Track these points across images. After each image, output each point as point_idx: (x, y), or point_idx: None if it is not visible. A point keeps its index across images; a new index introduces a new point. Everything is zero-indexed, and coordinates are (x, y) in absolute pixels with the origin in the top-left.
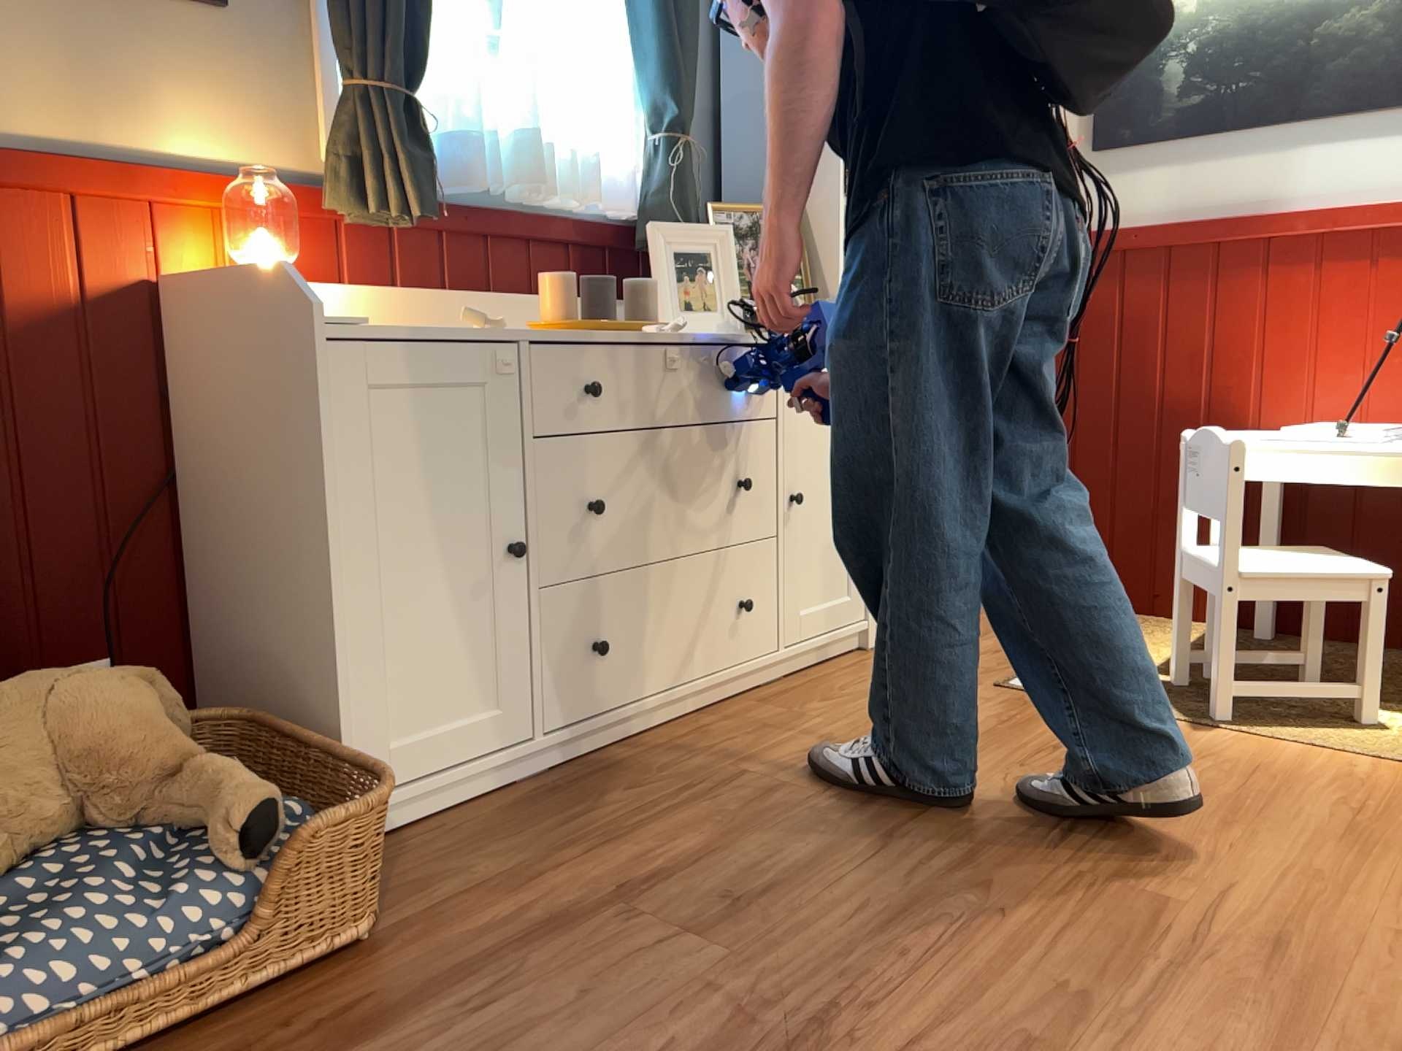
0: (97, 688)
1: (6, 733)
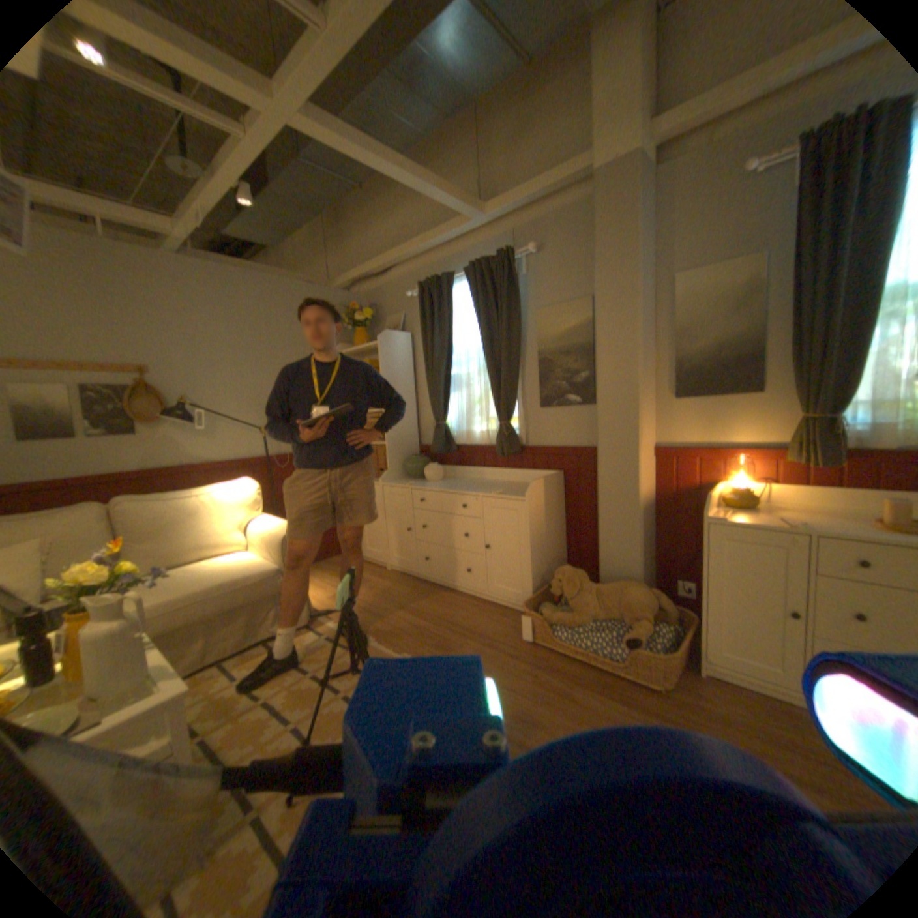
0: (637, 592)
1: (615, 593)
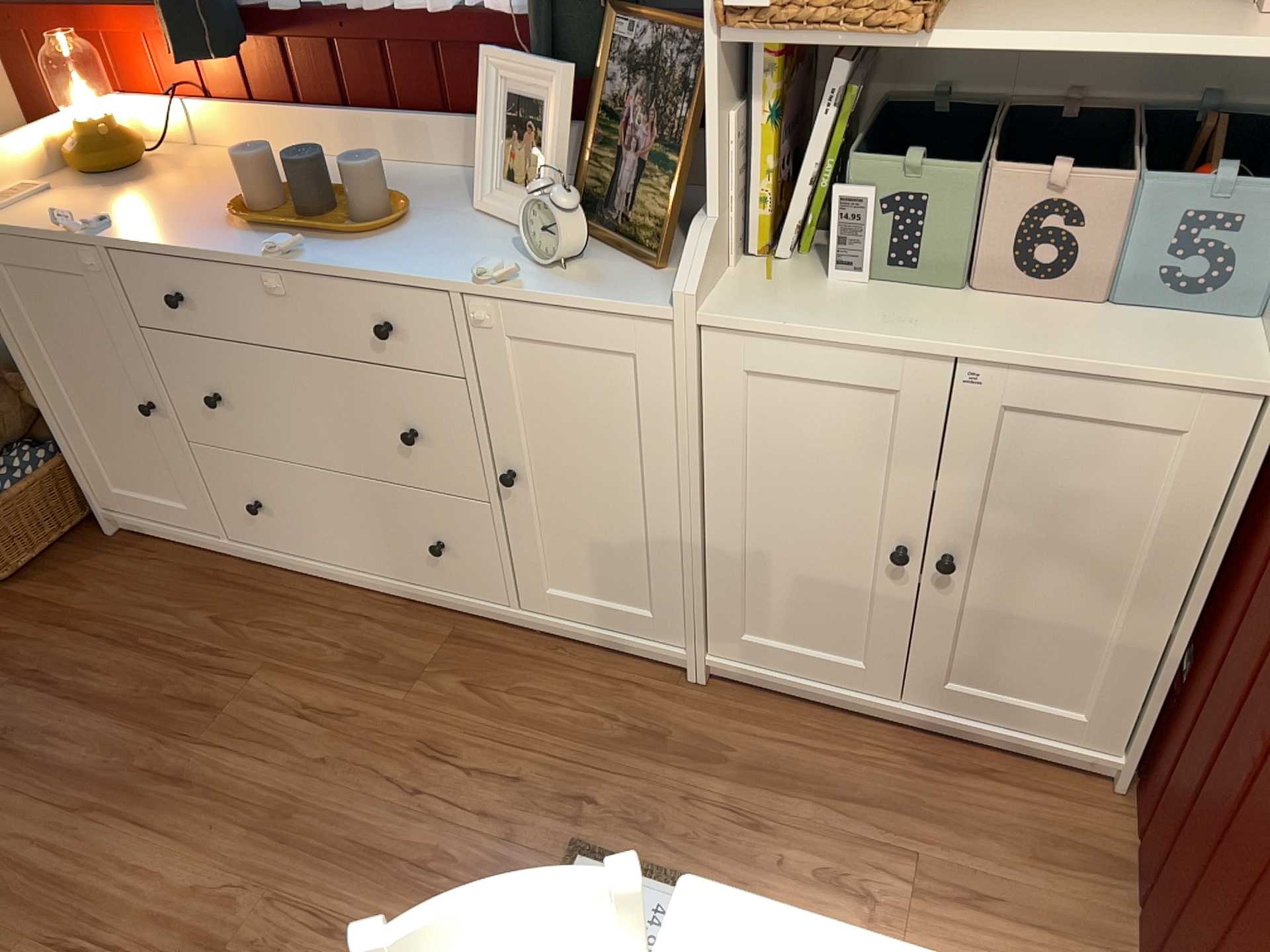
0: None
1: None
